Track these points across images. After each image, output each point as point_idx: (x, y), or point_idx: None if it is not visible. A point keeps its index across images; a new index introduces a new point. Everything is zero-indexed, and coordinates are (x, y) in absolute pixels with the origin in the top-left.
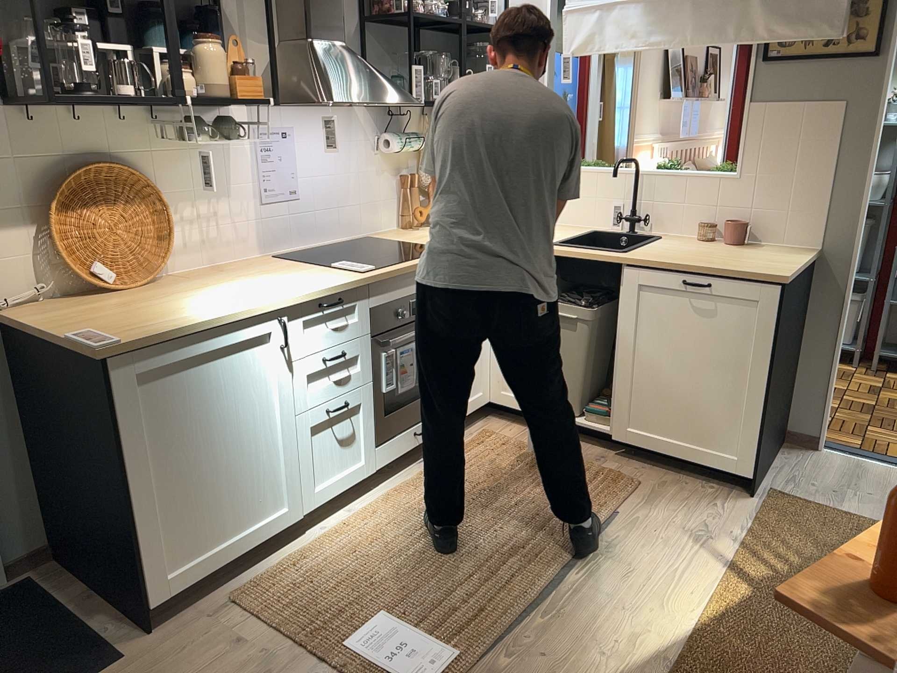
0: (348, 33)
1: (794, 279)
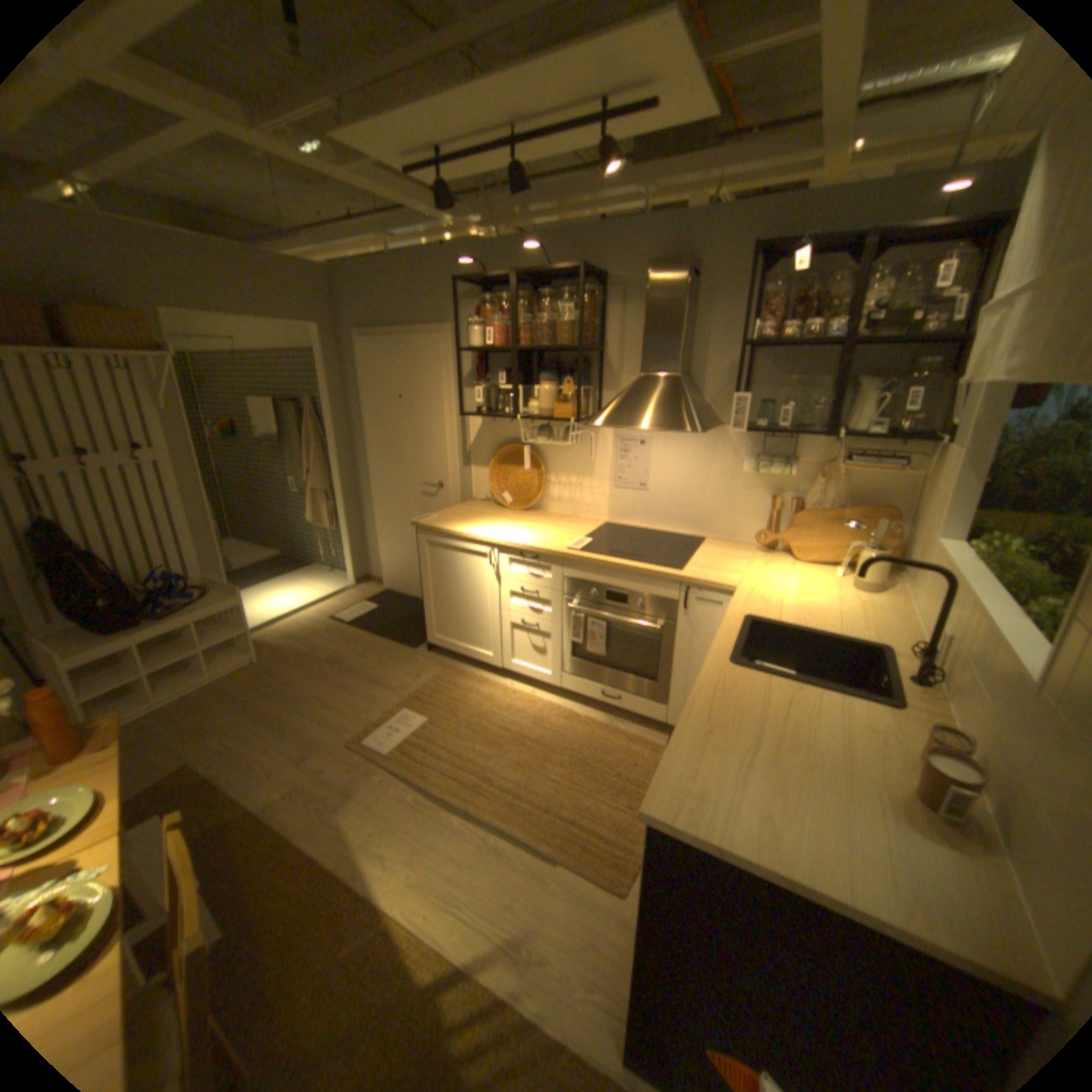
0: (731, 360)
1: (700, 852)
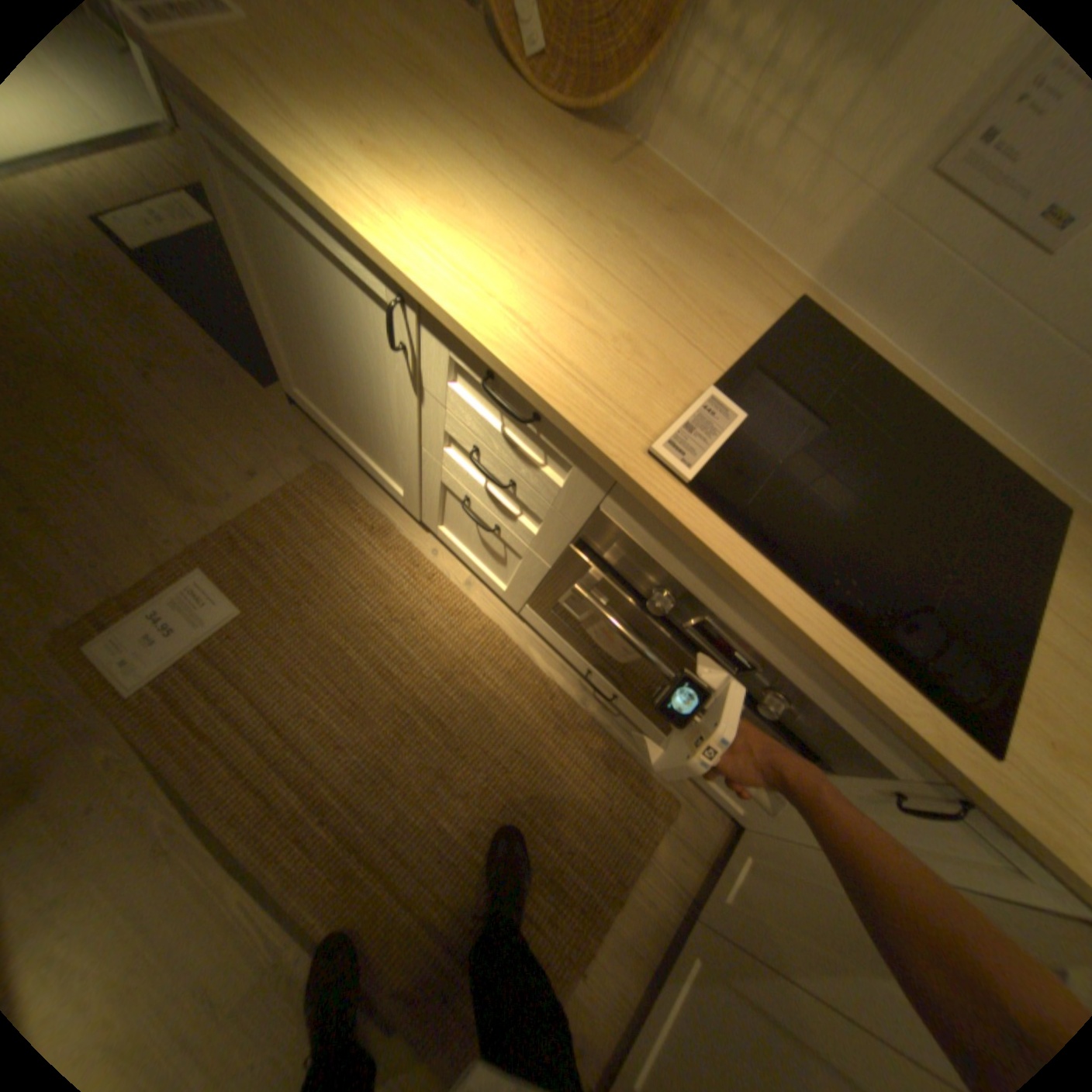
0: None
1: None
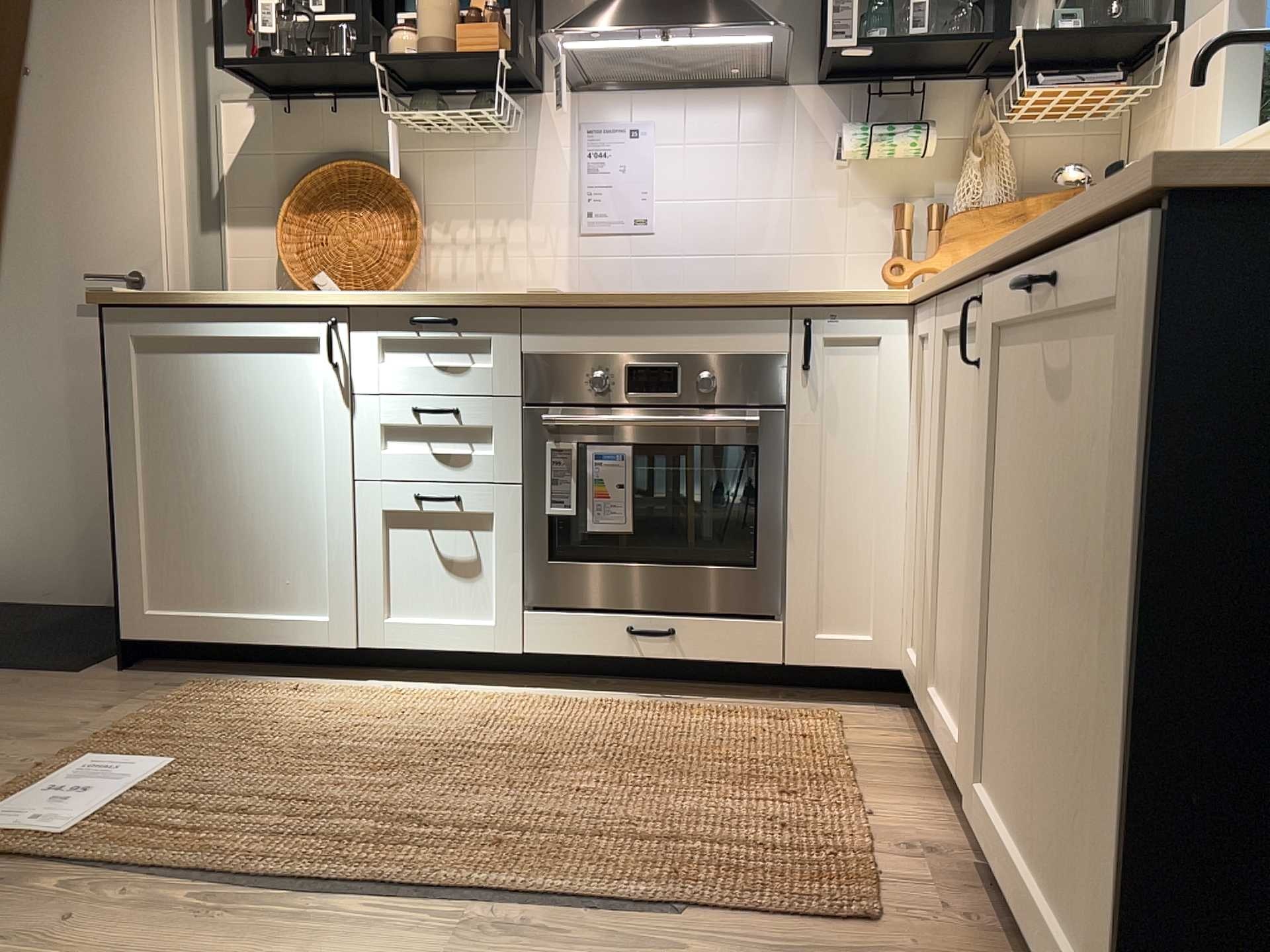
0: None
1: None
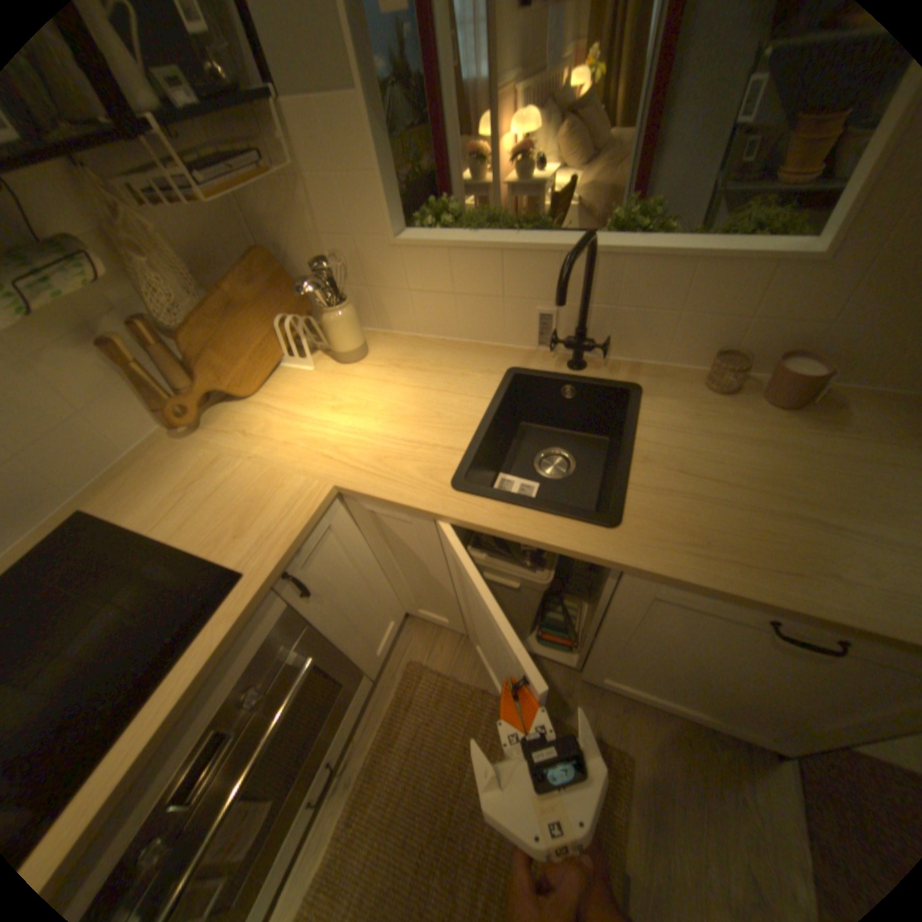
0: None
1: None
